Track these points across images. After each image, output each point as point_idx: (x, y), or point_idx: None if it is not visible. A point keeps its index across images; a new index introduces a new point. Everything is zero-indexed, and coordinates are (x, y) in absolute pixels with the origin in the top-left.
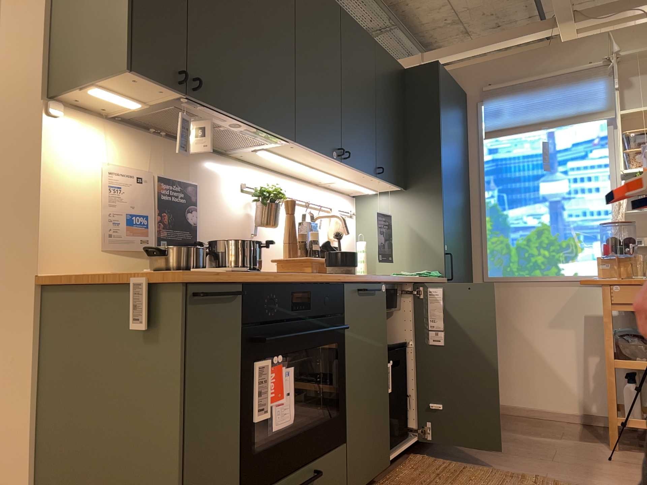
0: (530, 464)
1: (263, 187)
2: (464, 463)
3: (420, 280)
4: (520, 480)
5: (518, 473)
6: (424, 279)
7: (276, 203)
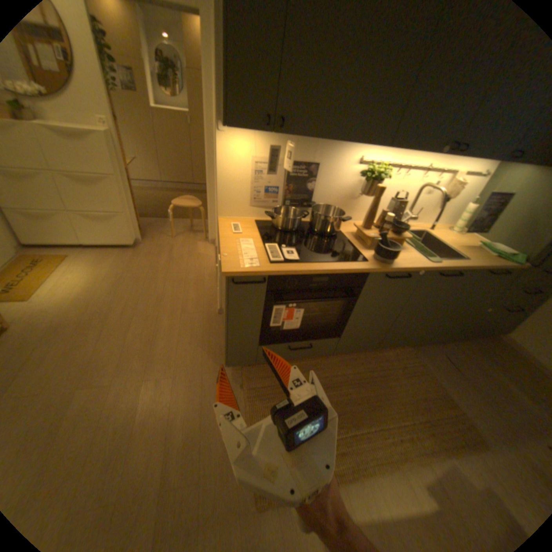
0: (475, 403)
1: (374, 165)
2: (432, 370)
3: (477, 268)
4: (449, 408)
5: (457, 402)
6: (484, 268)
7: (385, 175)
